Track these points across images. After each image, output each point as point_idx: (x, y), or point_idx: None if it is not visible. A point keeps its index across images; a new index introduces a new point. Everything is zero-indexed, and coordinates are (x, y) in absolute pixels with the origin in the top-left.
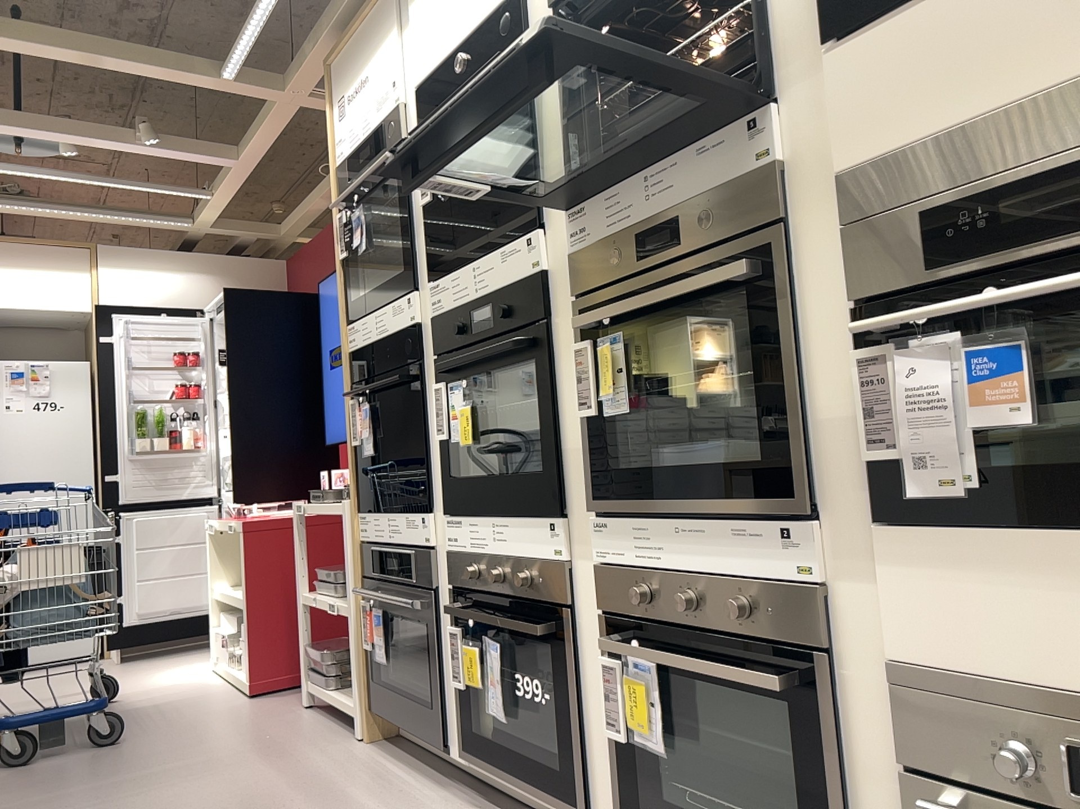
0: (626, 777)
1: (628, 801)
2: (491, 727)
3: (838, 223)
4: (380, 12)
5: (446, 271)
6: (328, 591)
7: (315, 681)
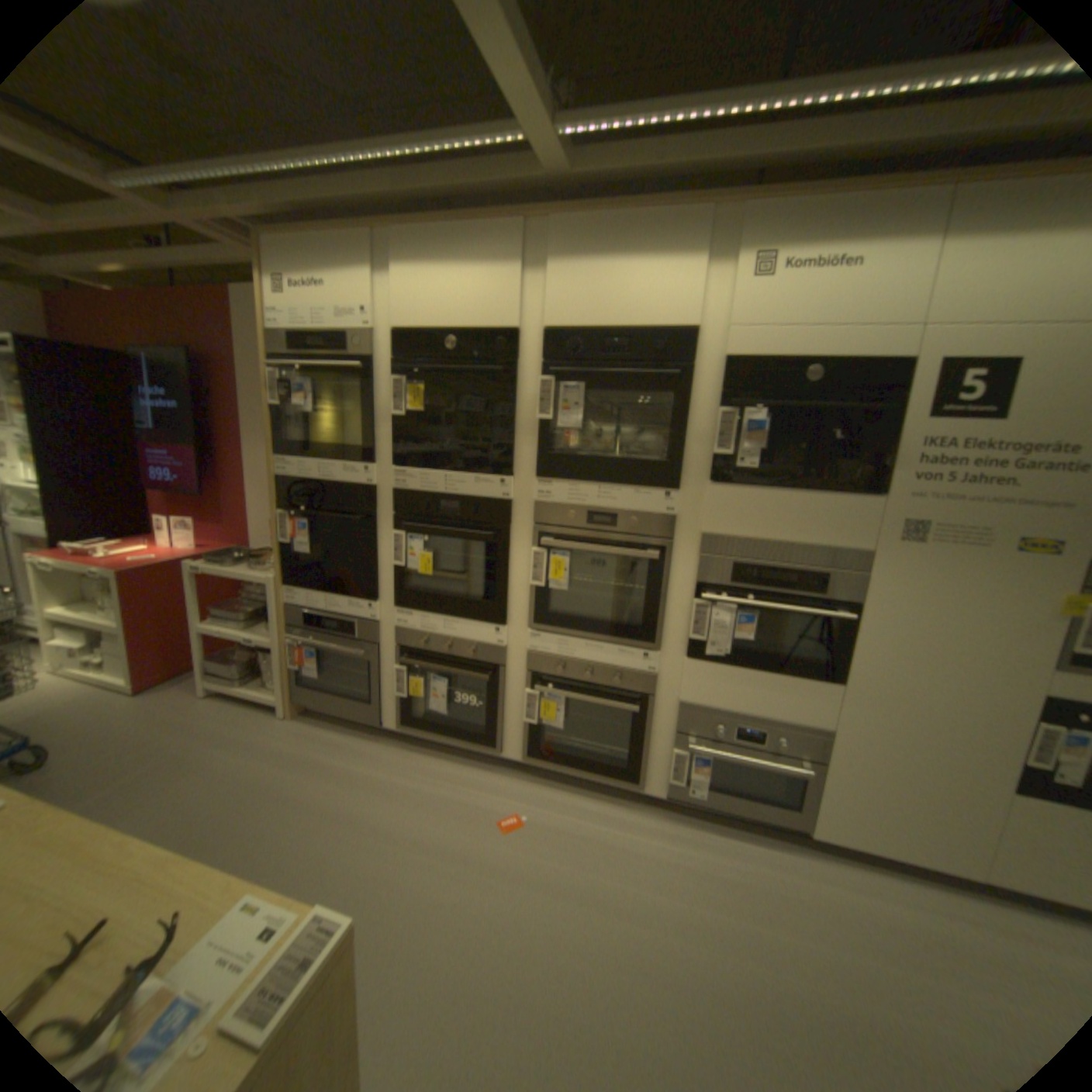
0: (530, 738)
1: (530, 747)
2: (417, 714)
3: (699, 555)
4: (348, 242)
5: (414, 469)
6: (222, 626)
7: (205, 683)
